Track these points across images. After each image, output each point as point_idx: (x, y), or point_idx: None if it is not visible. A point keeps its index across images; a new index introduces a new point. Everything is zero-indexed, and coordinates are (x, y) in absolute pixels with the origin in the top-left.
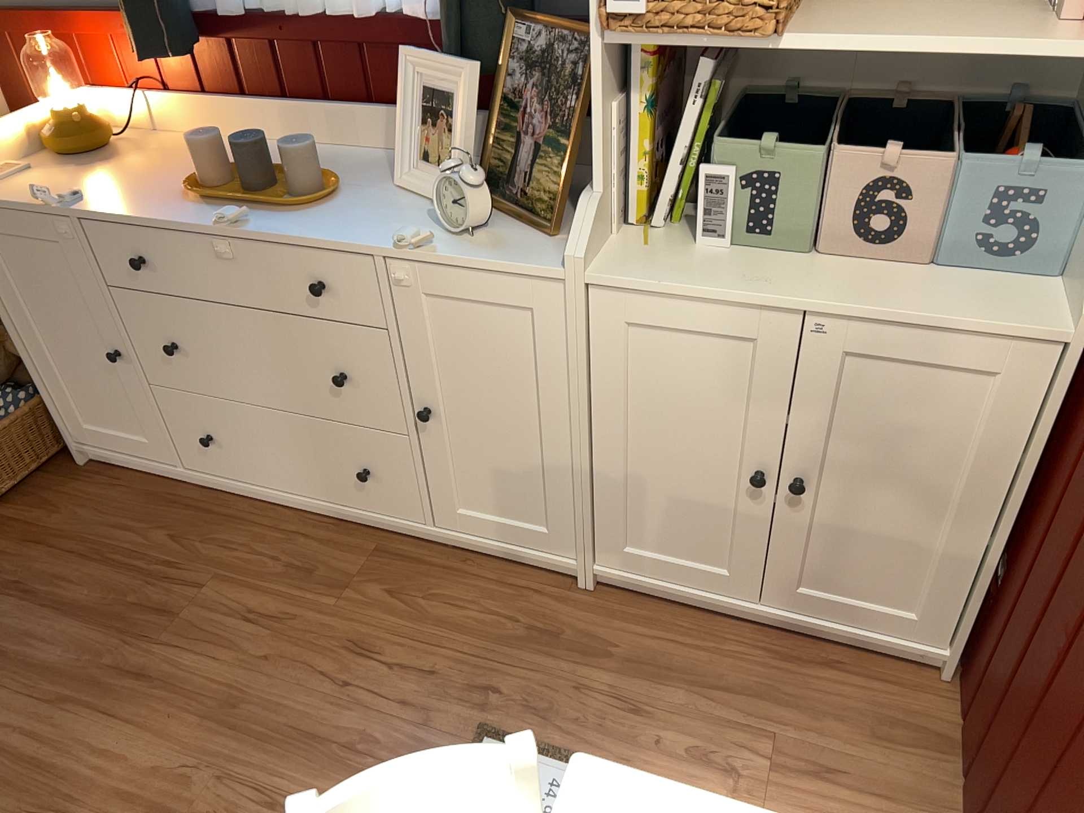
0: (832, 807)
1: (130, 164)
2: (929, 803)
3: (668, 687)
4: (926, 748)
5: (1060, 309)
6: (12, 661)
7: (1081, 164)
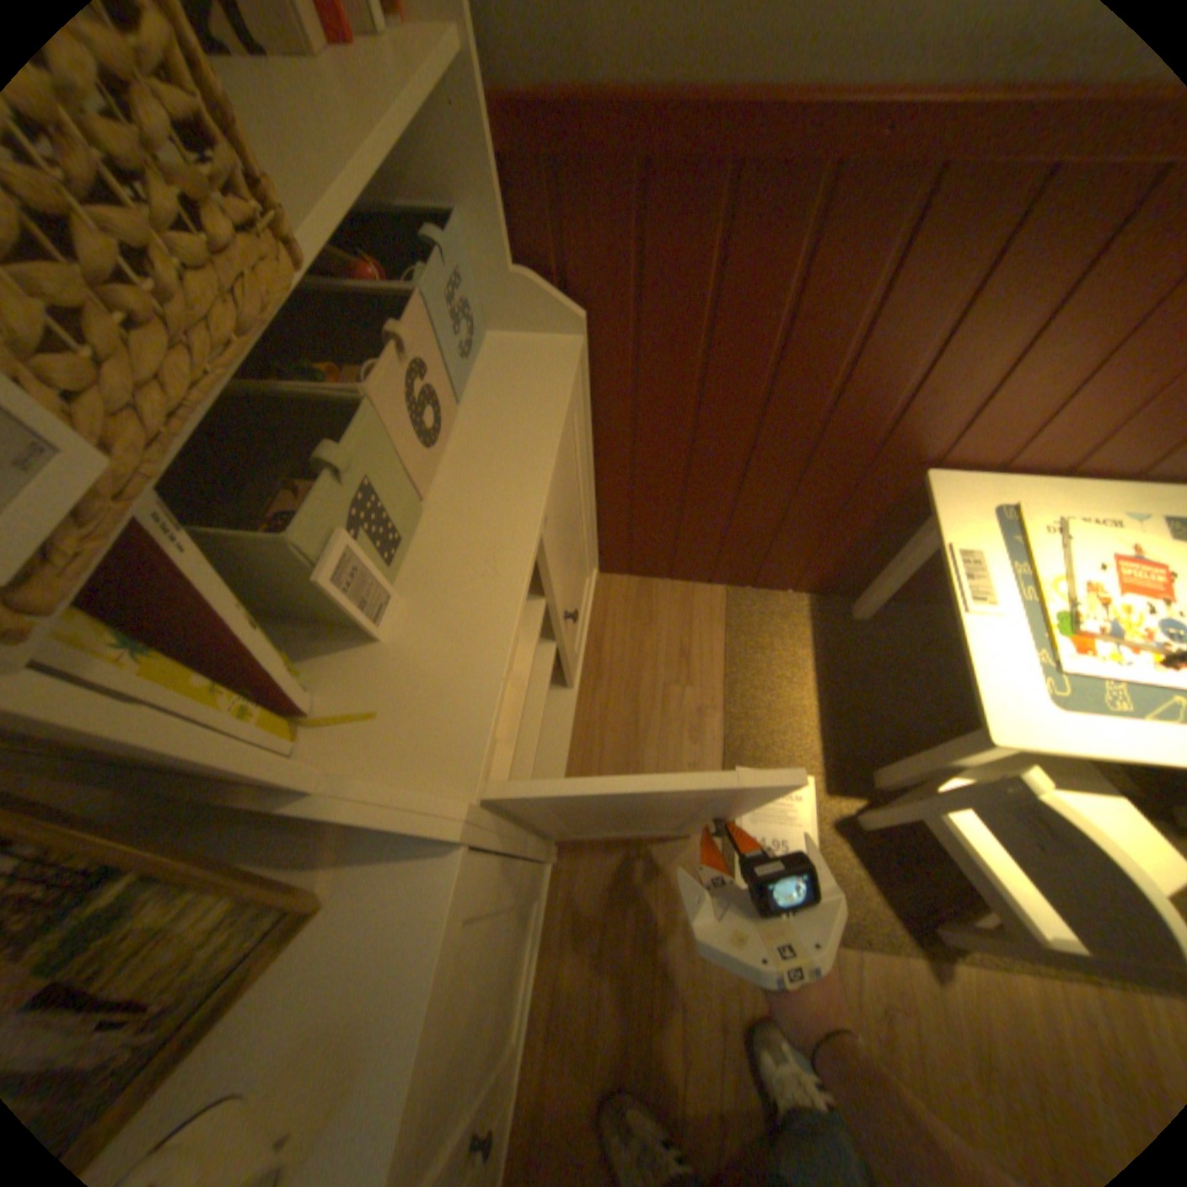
0: (710, 647)
1: None
2: (690, 596)
3: (647, 762)
4: (653, 593)
5: (547, 329)
6: None
7: (438, 211)
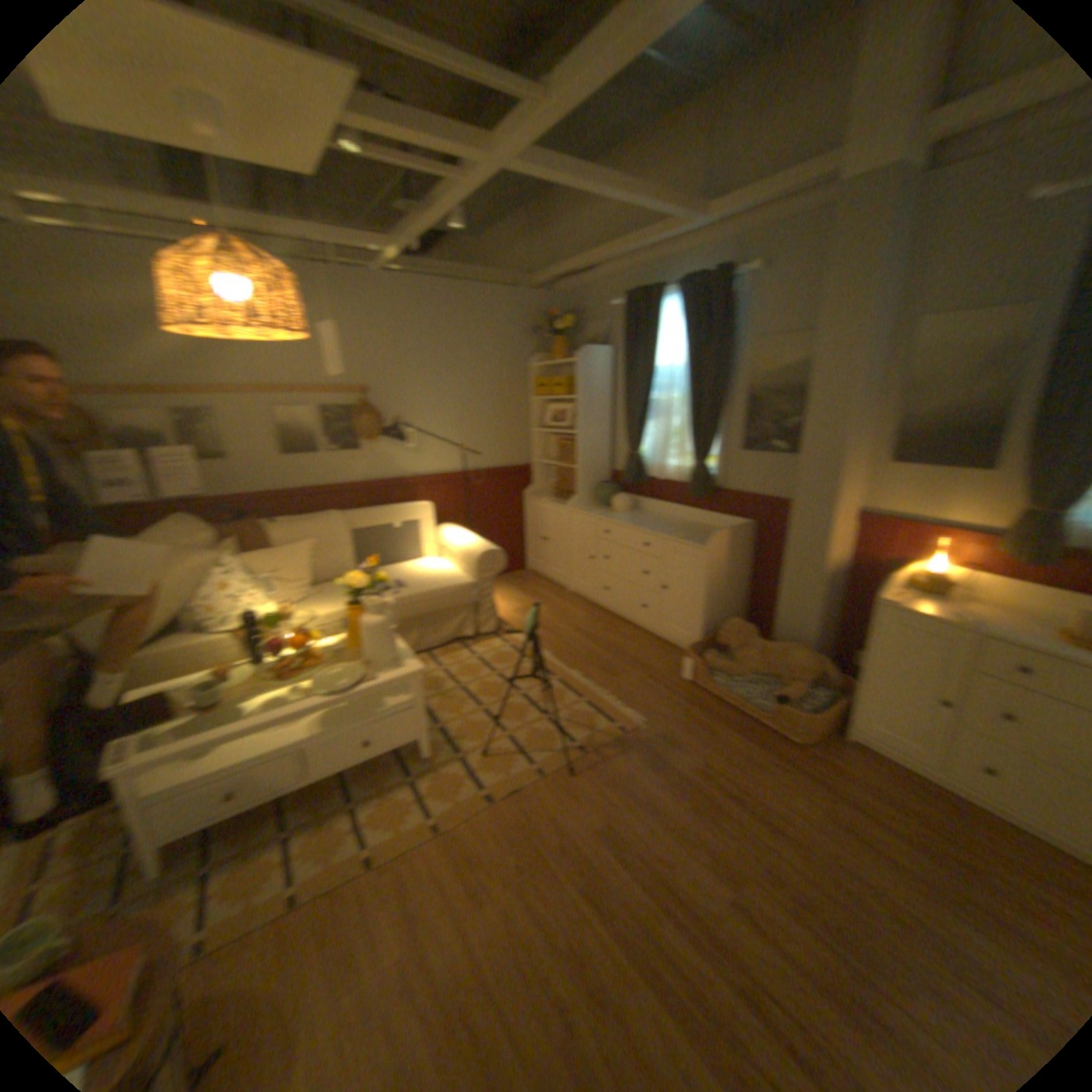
0: None
1: (970, 604)
2: None
3: None
4: None
5: None
6: (871, 854)
7: None
